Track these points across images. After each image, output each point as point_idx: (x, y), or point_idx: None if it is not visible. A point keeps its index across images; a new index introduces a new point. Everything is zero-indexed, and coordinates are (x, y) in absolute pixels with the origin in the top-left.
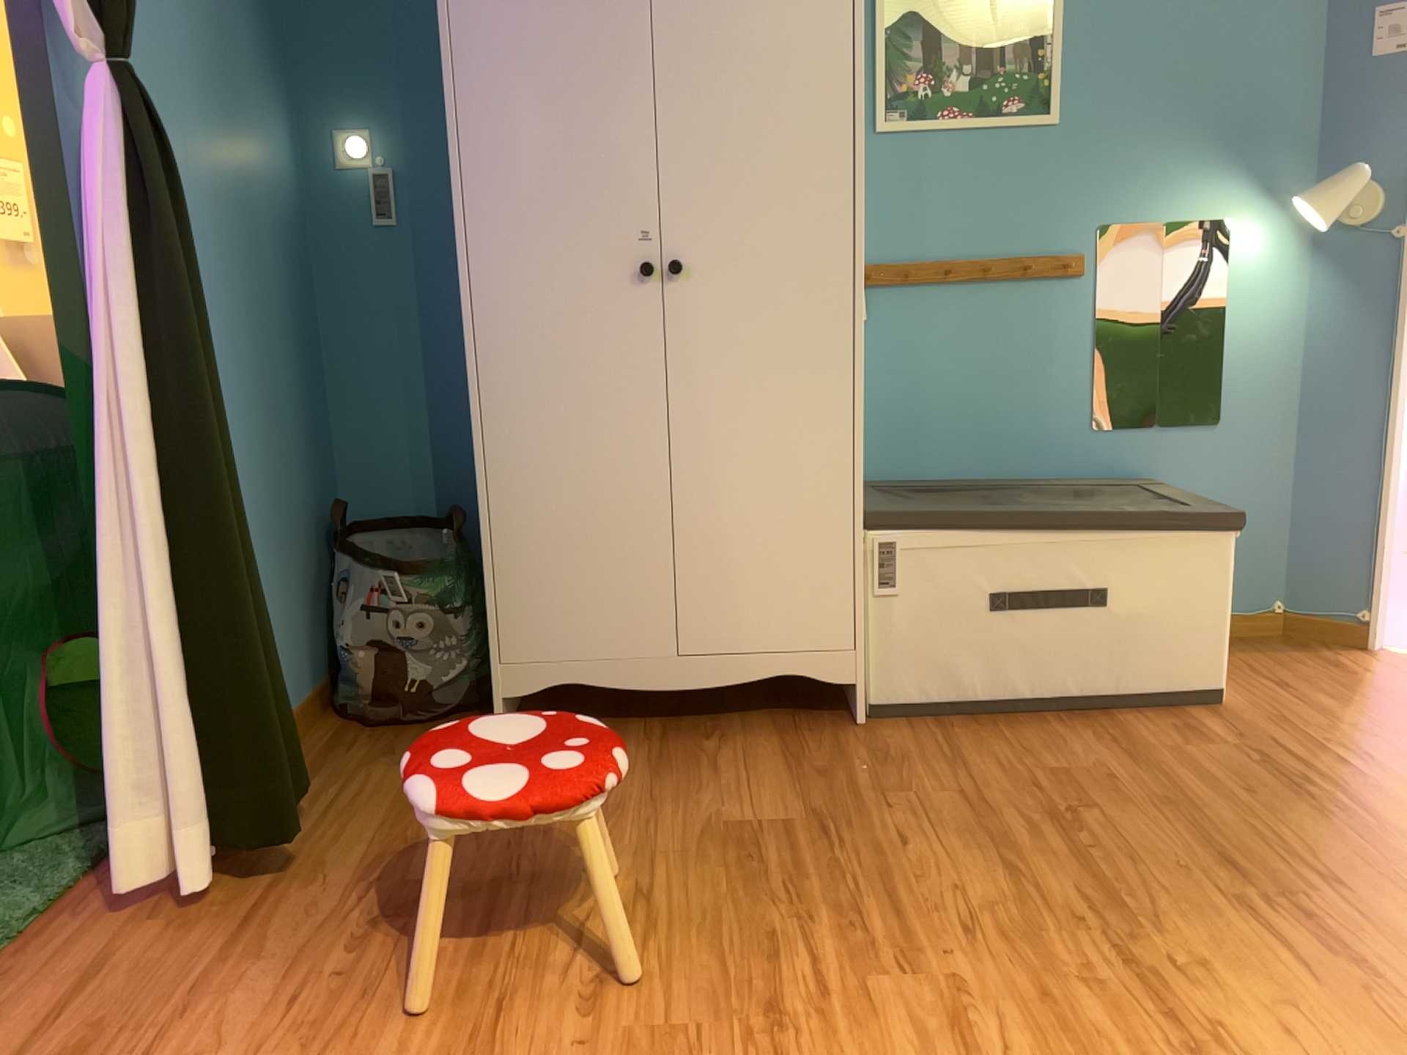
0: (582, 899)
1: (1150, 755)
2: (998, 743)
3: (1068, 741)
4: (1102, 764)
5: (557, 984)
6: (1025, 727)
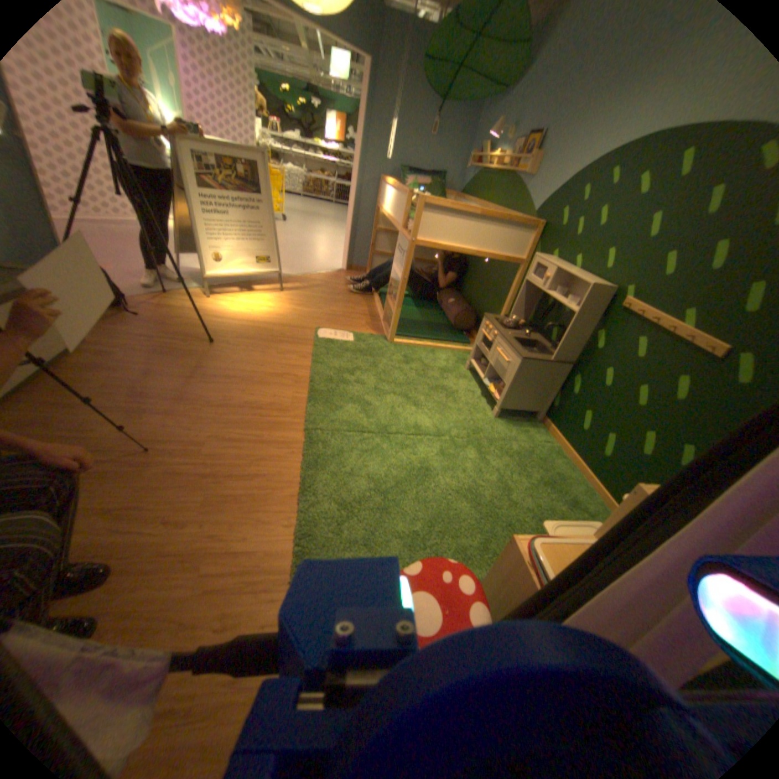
0: (93, 532)
1: (108, 366)
2: (61, 392)
3: (79, 378)
4: (104, 376)
5: (158, 533)
6: (54, 383)
